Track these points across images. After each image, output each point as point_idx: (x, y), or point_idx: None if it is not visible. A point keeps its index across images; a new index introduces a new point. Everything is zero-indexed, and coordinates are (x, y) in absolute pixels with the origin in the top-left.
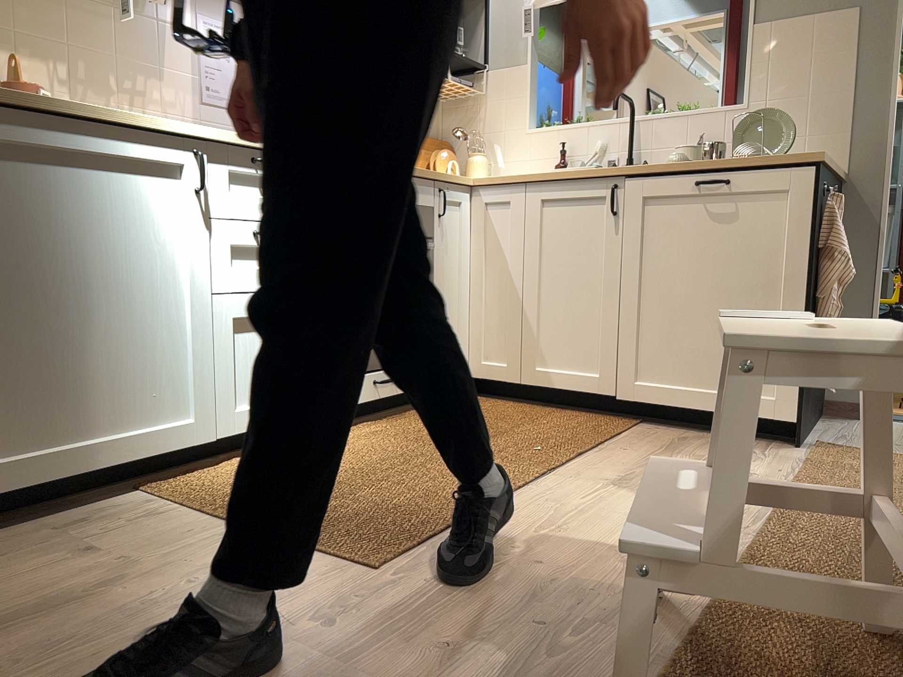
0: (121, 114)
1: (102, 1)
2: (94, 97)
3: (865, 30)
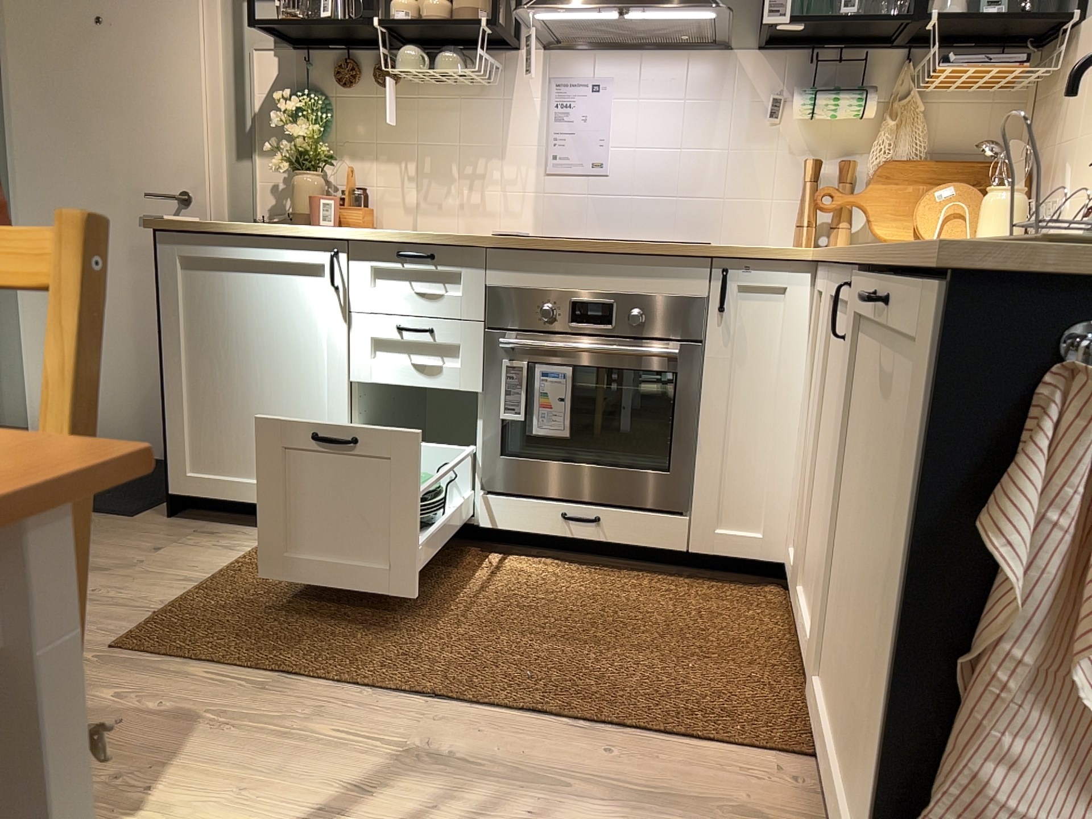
0: (270, 229)
1: (447, 97)
2: (434, 187)
3: None
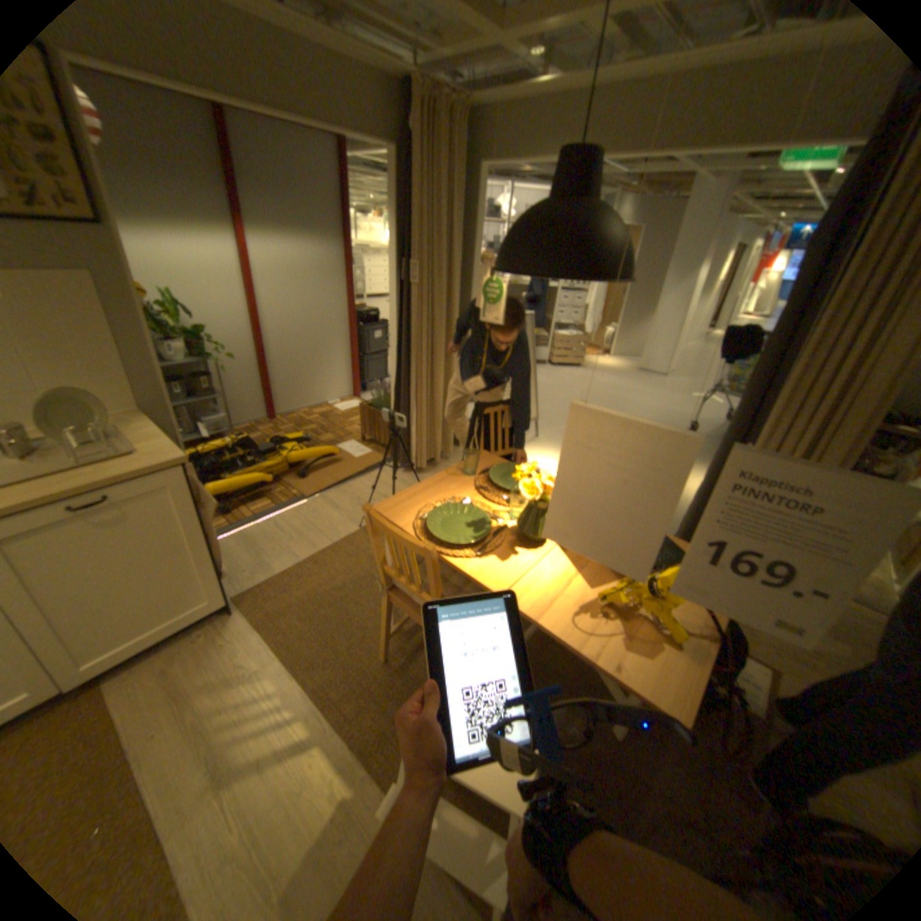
0: None
1: None
2: None
3: (104, 289)
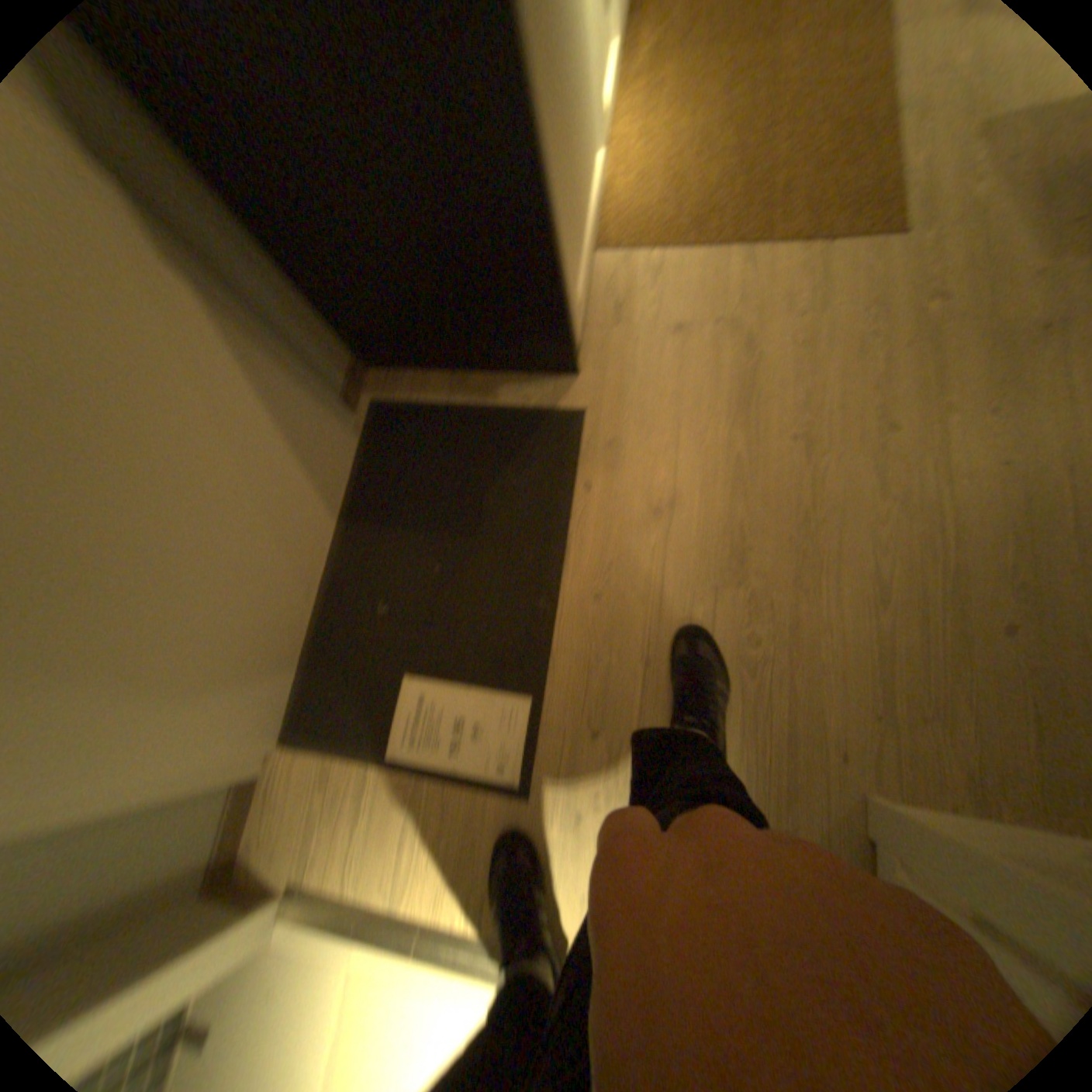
0: None
1: None
2: None
3: None
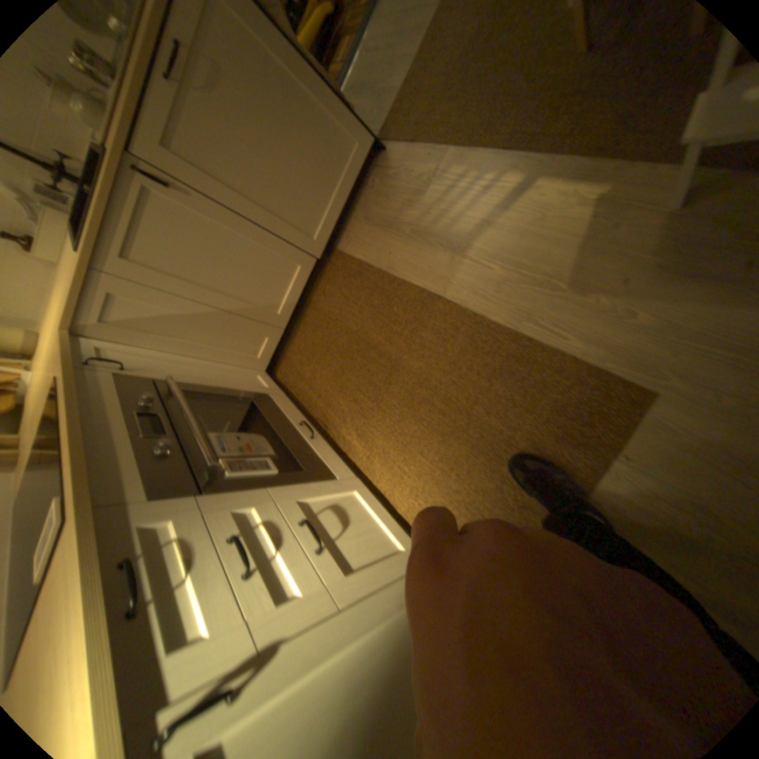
0: None
1: None
2: None
3: None
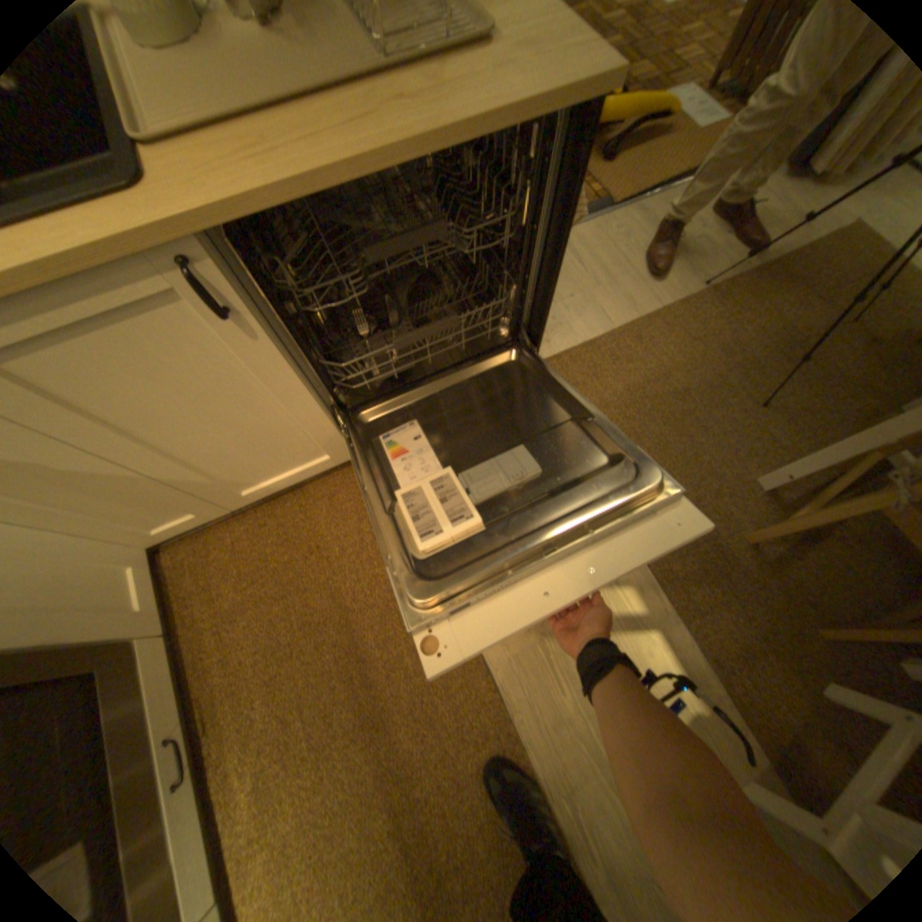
0: None
1: None
2: None
3: None
